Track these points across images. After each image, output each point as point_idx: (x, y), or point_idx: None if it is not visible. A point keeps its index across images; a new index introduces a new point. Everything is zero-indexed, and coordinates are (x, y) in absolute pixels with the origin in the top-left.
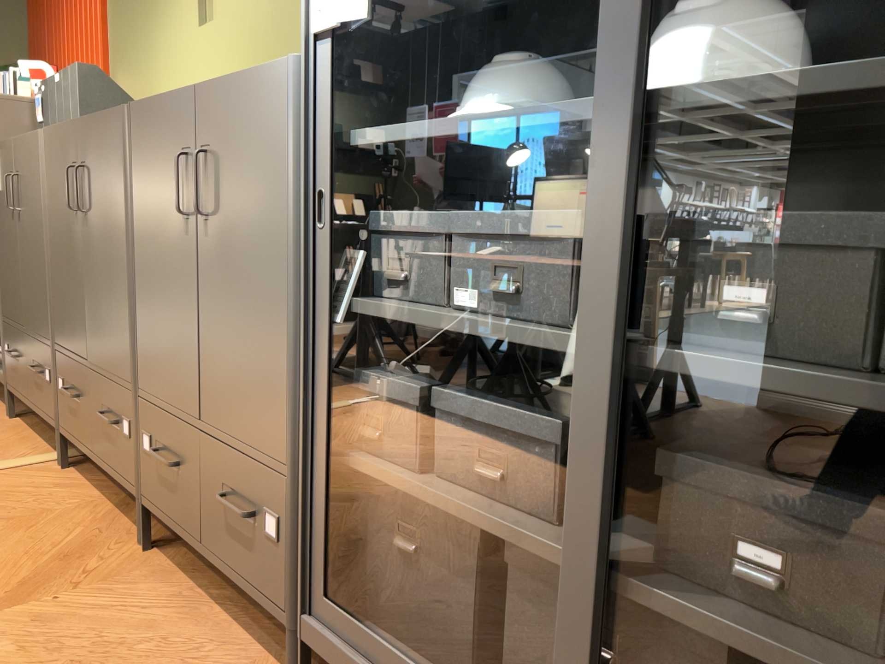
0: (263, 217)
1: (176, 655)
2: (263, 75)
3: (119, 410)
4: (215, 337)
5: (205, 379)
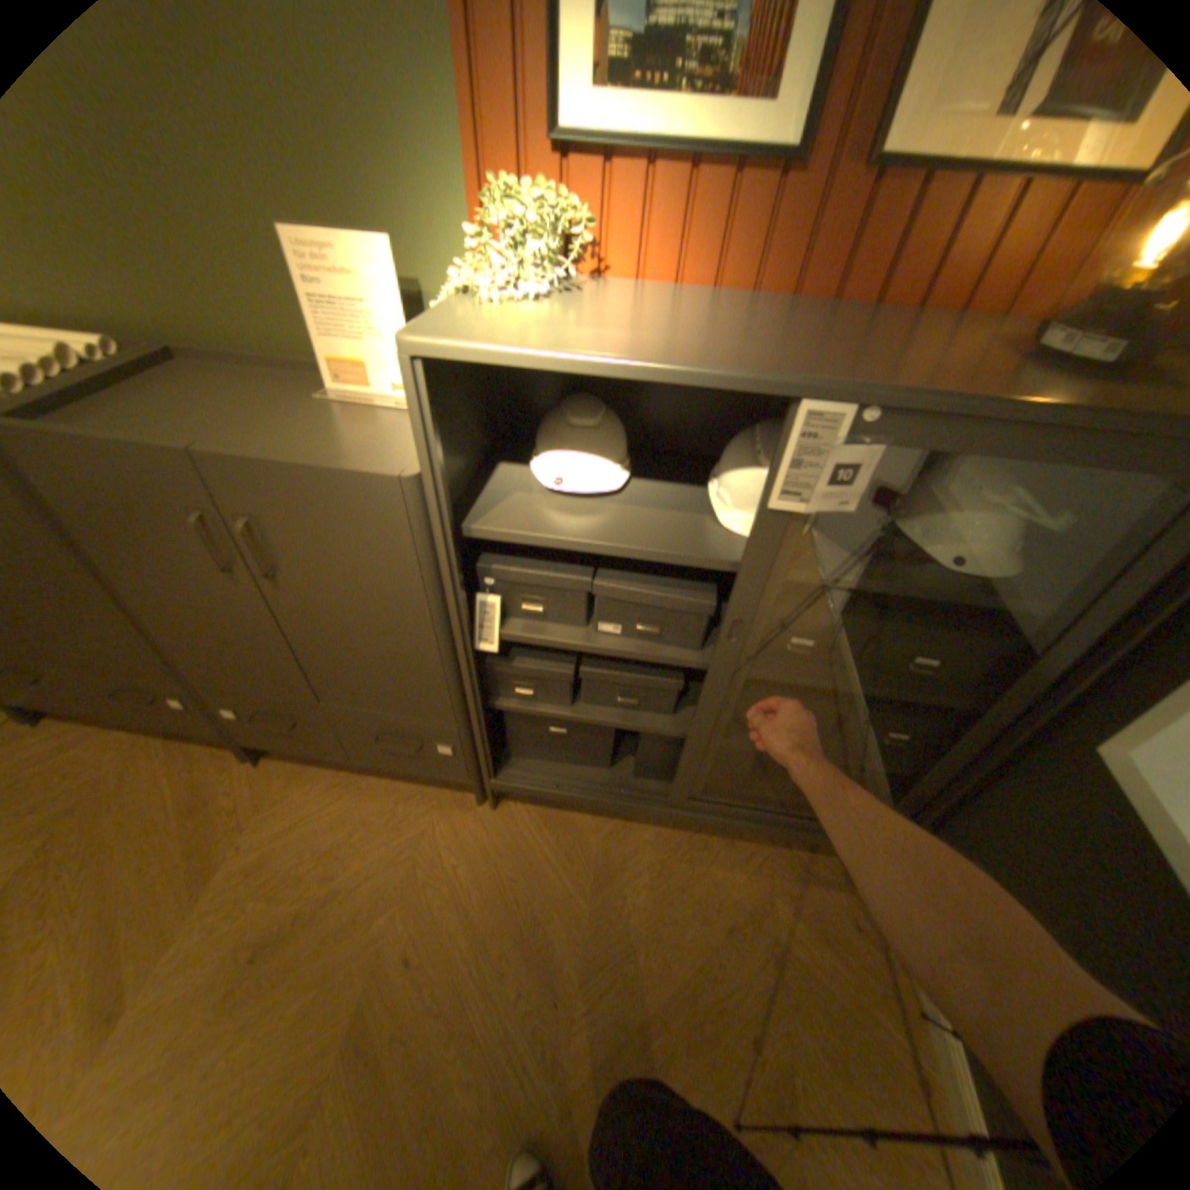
0: (386, 591)
1: (381, 825)
2: (353, 482)
3: (152, 692)
4: (326, 657)
5: (318, 680)
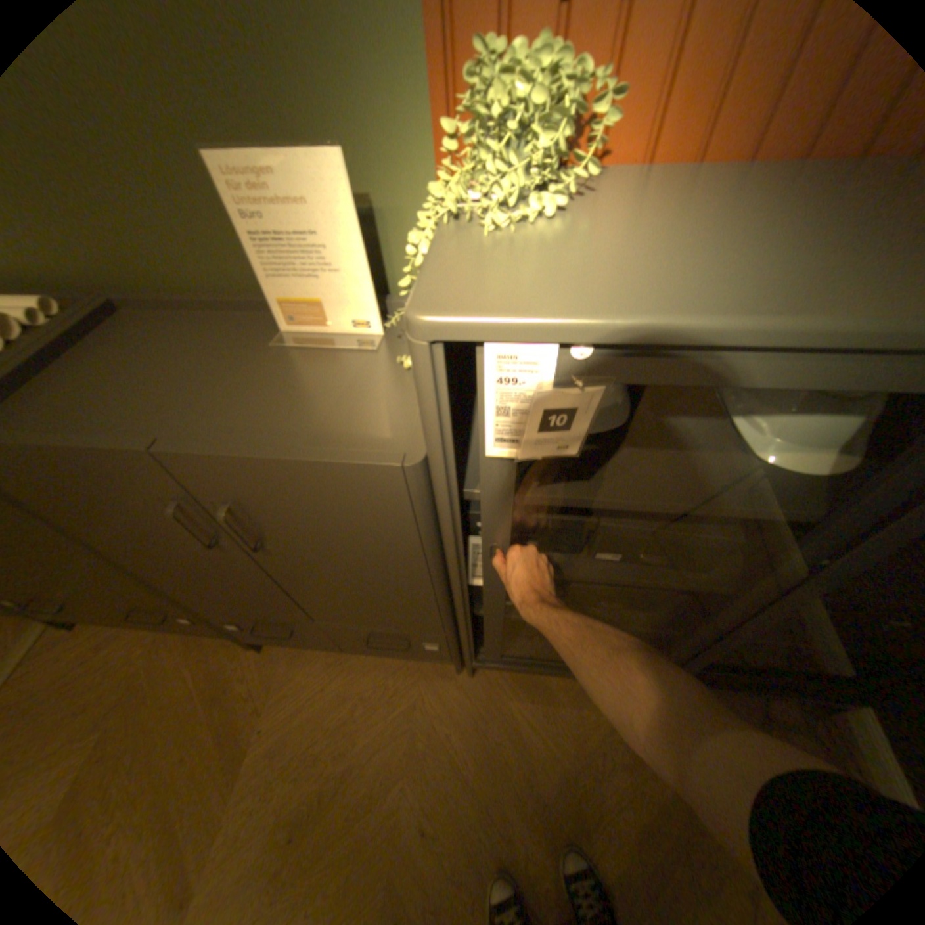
0: (380, 555)
1: (376, 700)
2: (345, 473)
3: (161, 615)
4: (318, 597)
5: (312, 610)
